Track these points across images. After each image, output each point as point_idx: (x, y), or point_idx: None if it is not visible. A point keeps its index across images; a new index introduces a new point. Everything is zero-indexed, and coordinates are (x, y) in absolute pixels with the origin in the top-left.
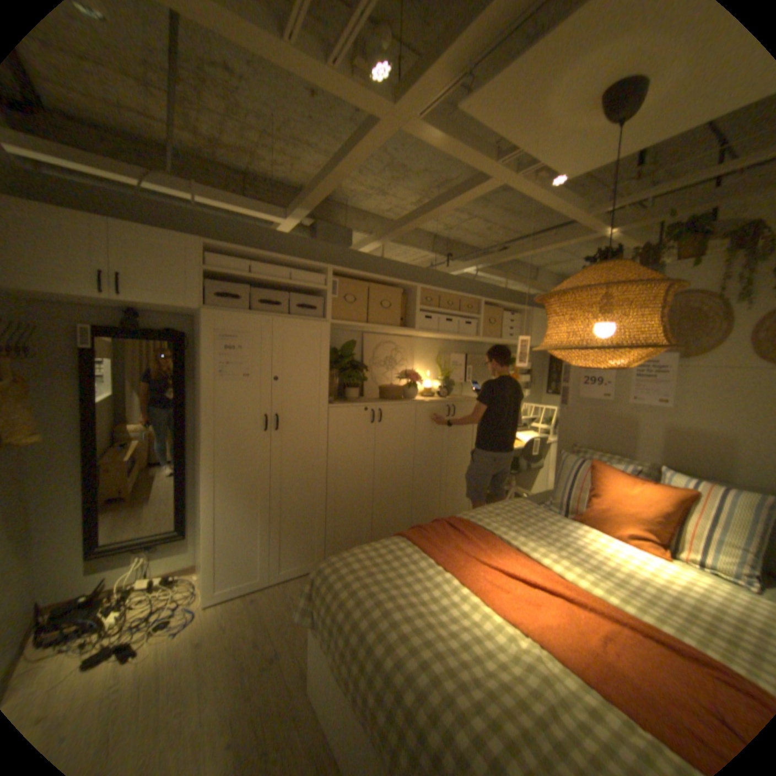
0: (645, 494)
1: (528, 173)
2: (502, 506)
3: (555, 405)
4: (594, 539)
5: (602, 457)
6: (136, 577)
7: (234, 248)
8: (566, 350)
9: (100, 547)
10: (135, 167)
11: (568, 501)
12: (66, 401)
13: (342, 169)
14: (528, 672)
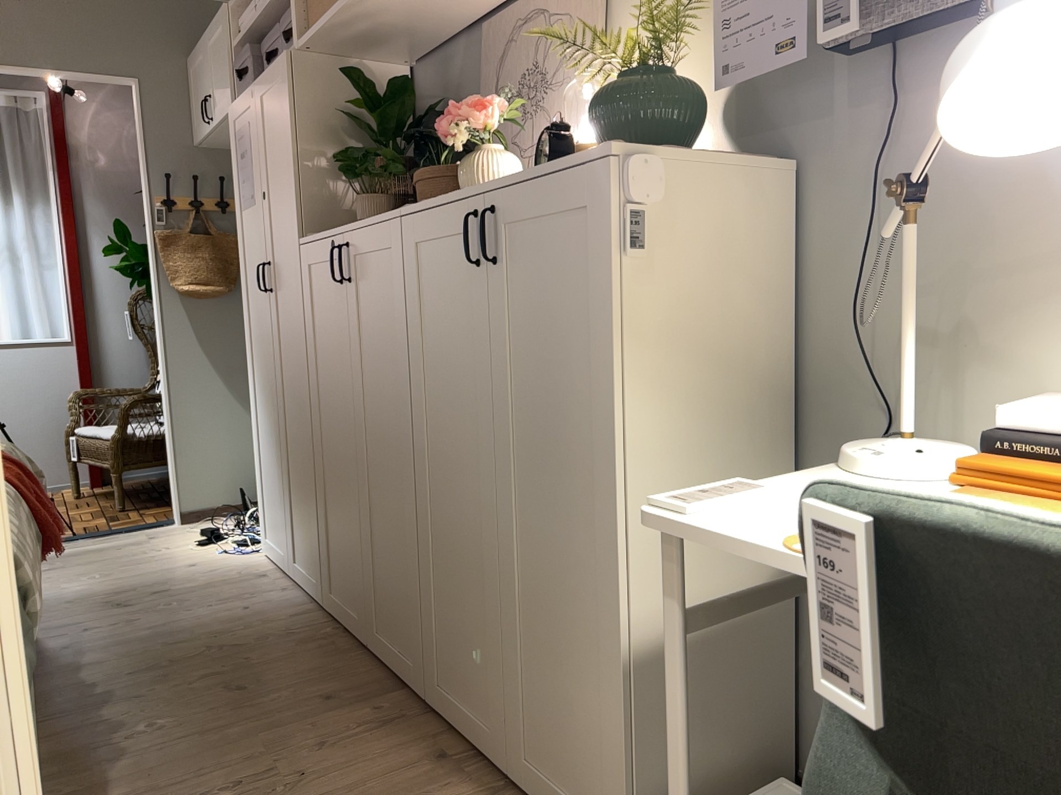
0: None
1: None
2: None
3: None
4: None
5: None
6: None
7: None
8: None
9: None
10: None
11: None
12: None
13: None
14: None
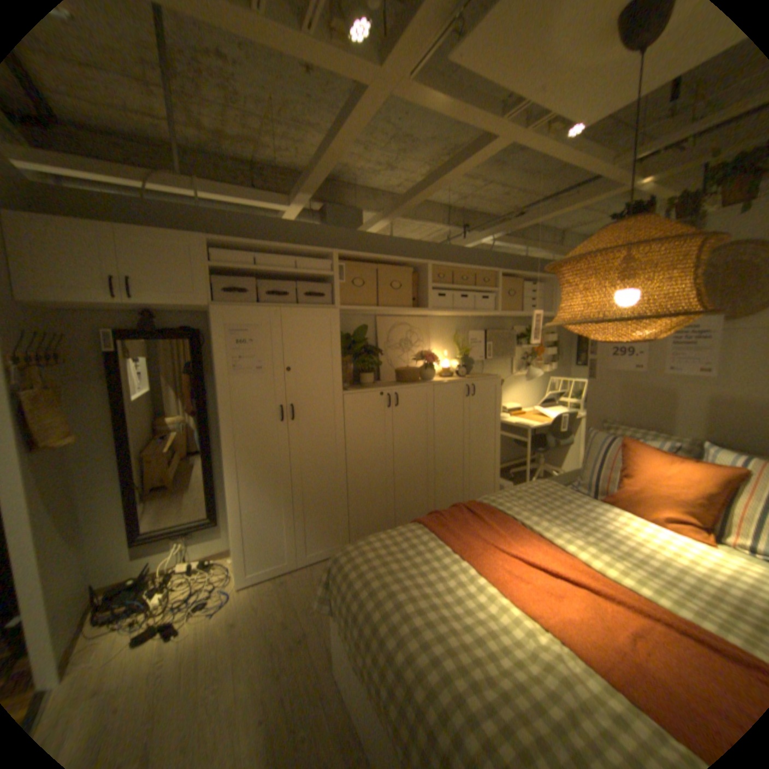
0: (684, 474)
1: (540, 126)
2: (526, 488)
3: (586, 377)
4: (626, 523)
5: (636, 433)
6: (176, 562)
7: (237, 241)
8: (582, 324)
9: (141, 535)
10: (138, 169)
11: (597, 482)
12: (98, 402)
13: (337, 147)
14: (546, 671)
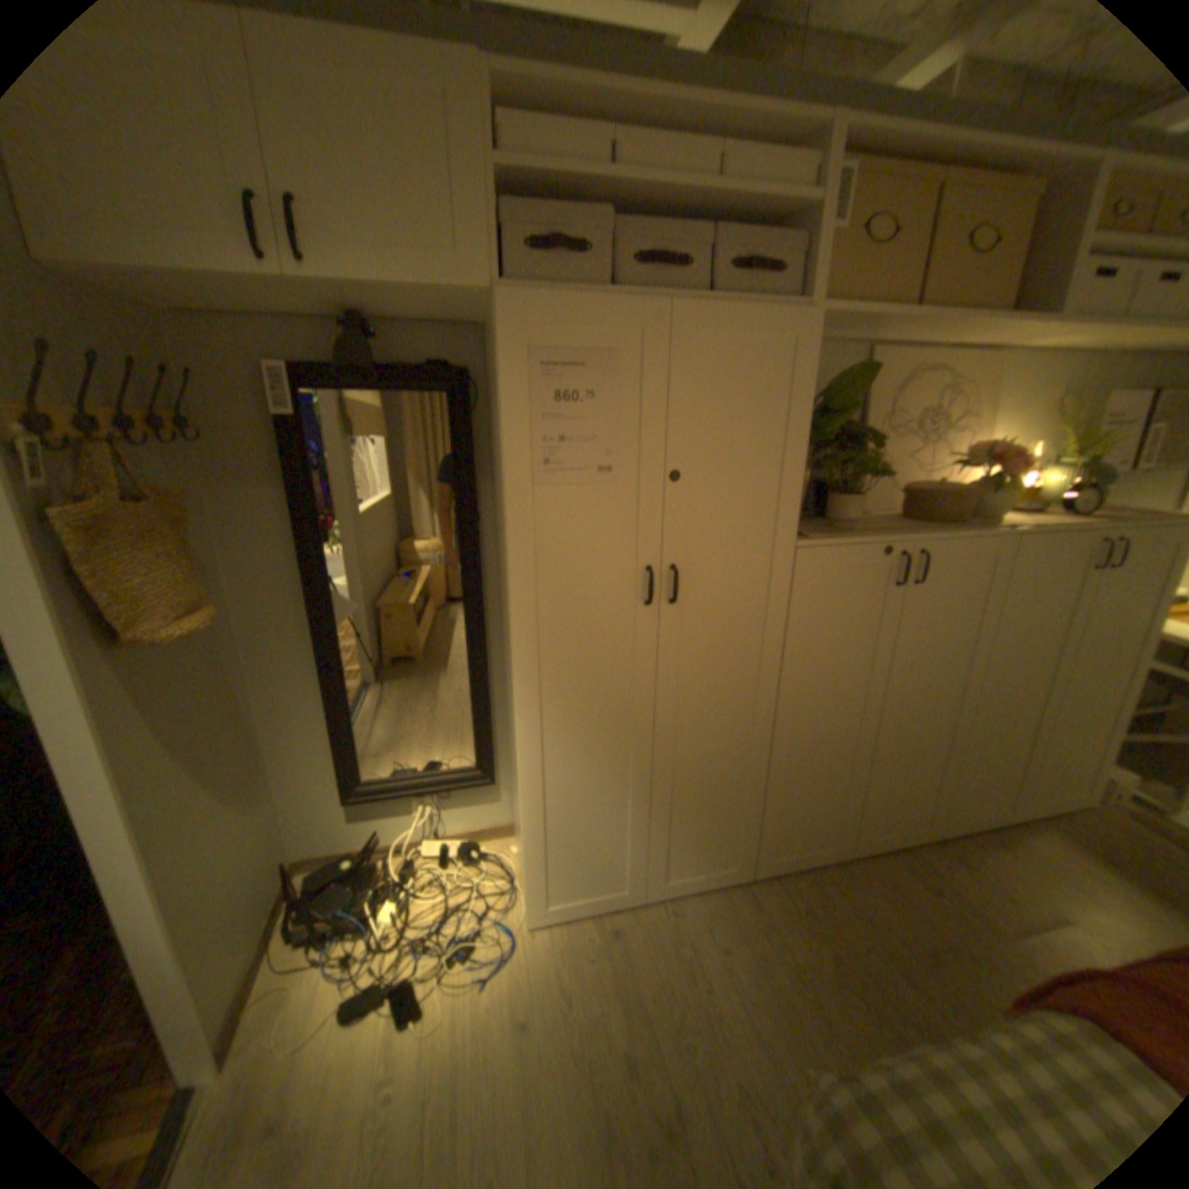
0: None
1: None
2: None
3: None
4: None
5: None
6: (423, 841)
7: (571, 82)
8: None
9: (364, 786)
10: None
11: None
12: (274, 528)
13: None
14: None
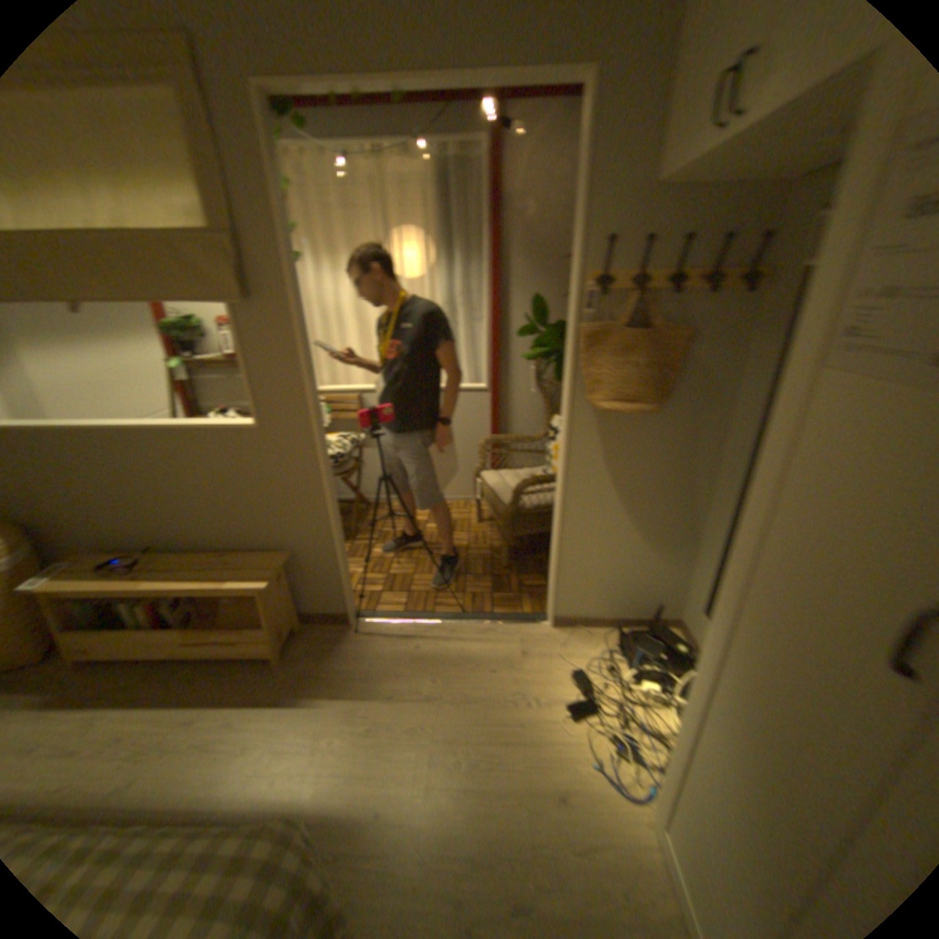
0: None
1: None
2: None
3: None
4: None
5: None
6: None
7: None
8: None
9: None
10: None
11: None
12: (775, 375)
13: None
14: None
